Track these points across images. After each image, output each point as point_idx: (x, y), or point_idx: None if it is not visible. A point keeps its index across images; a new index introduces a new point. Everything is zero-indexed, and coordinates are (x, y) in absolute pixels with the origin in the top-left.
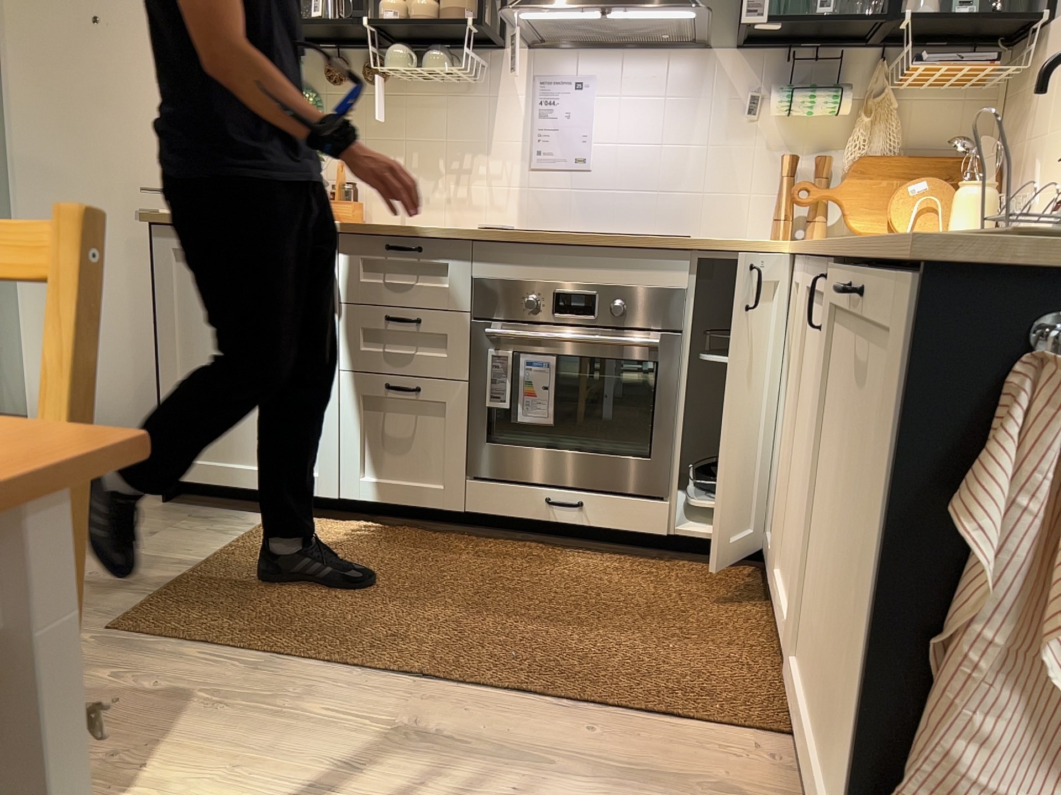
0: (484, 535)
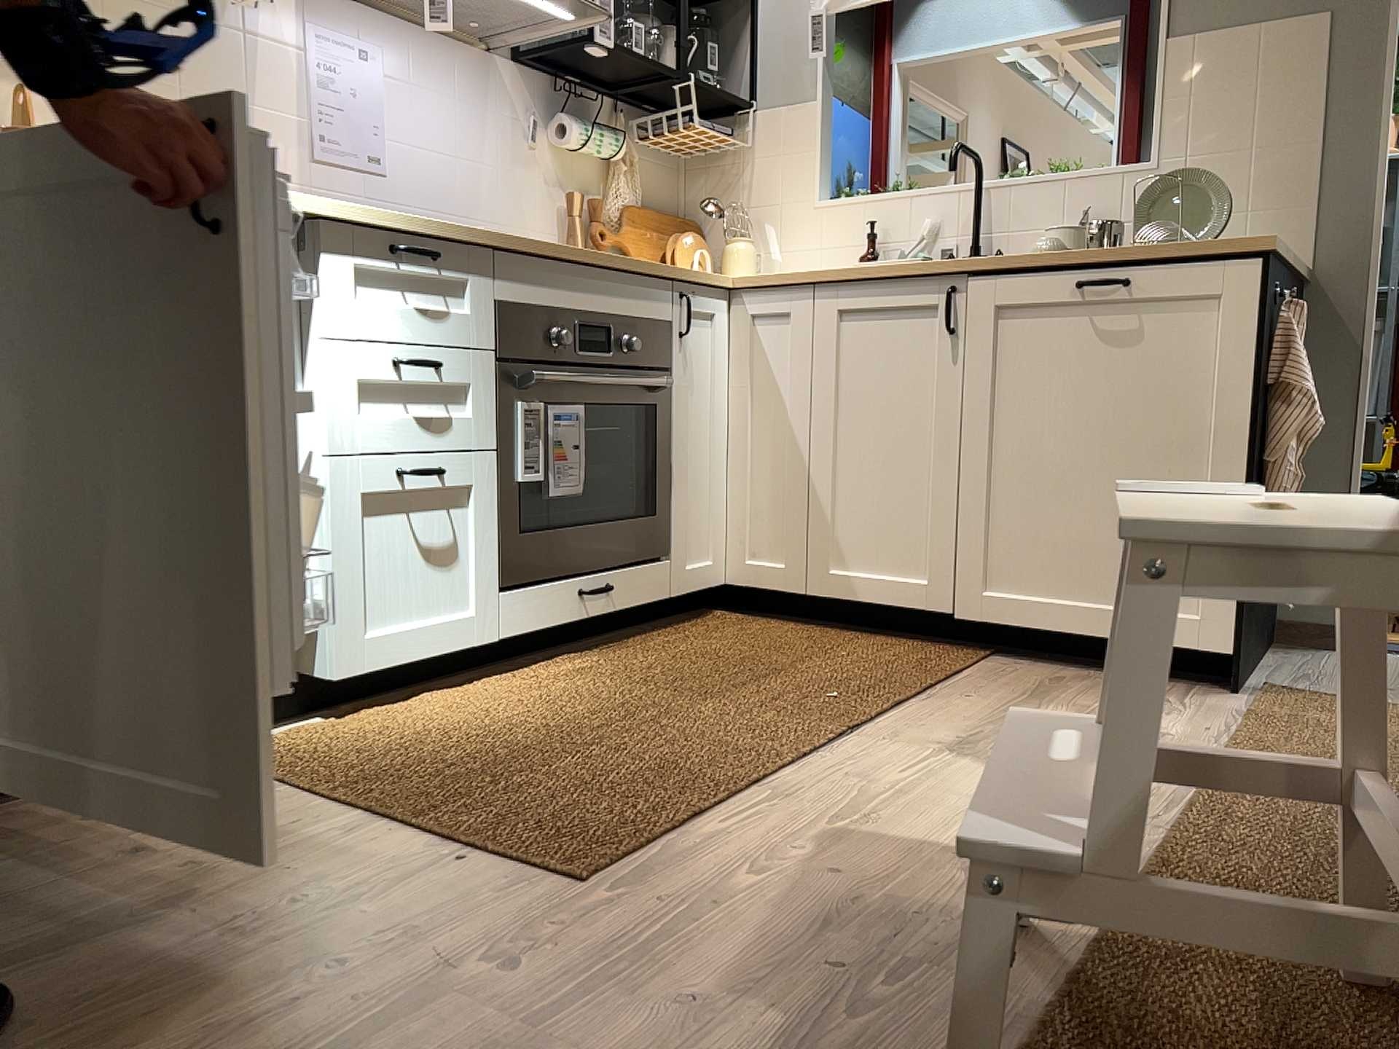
0: (494, 672)
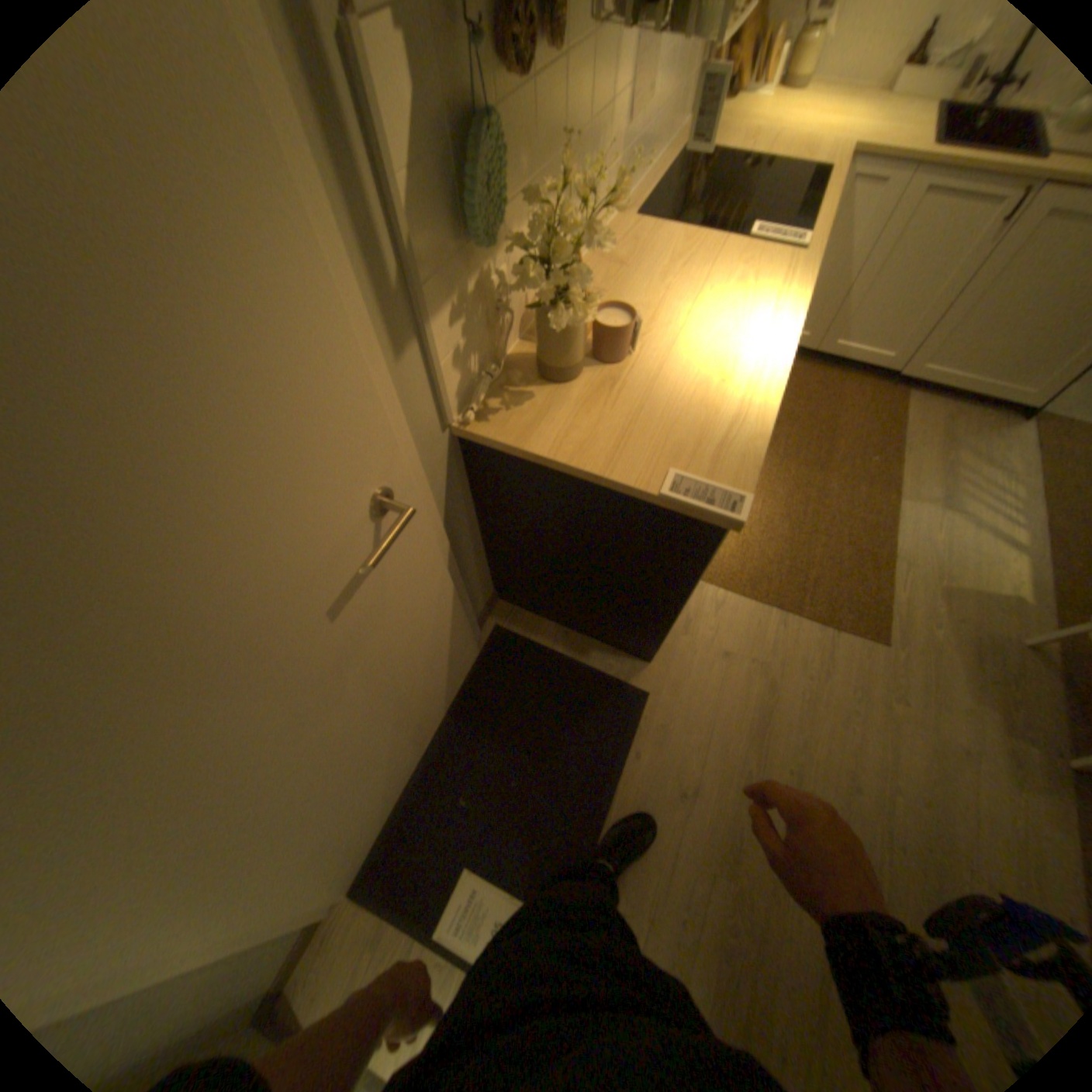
0: None
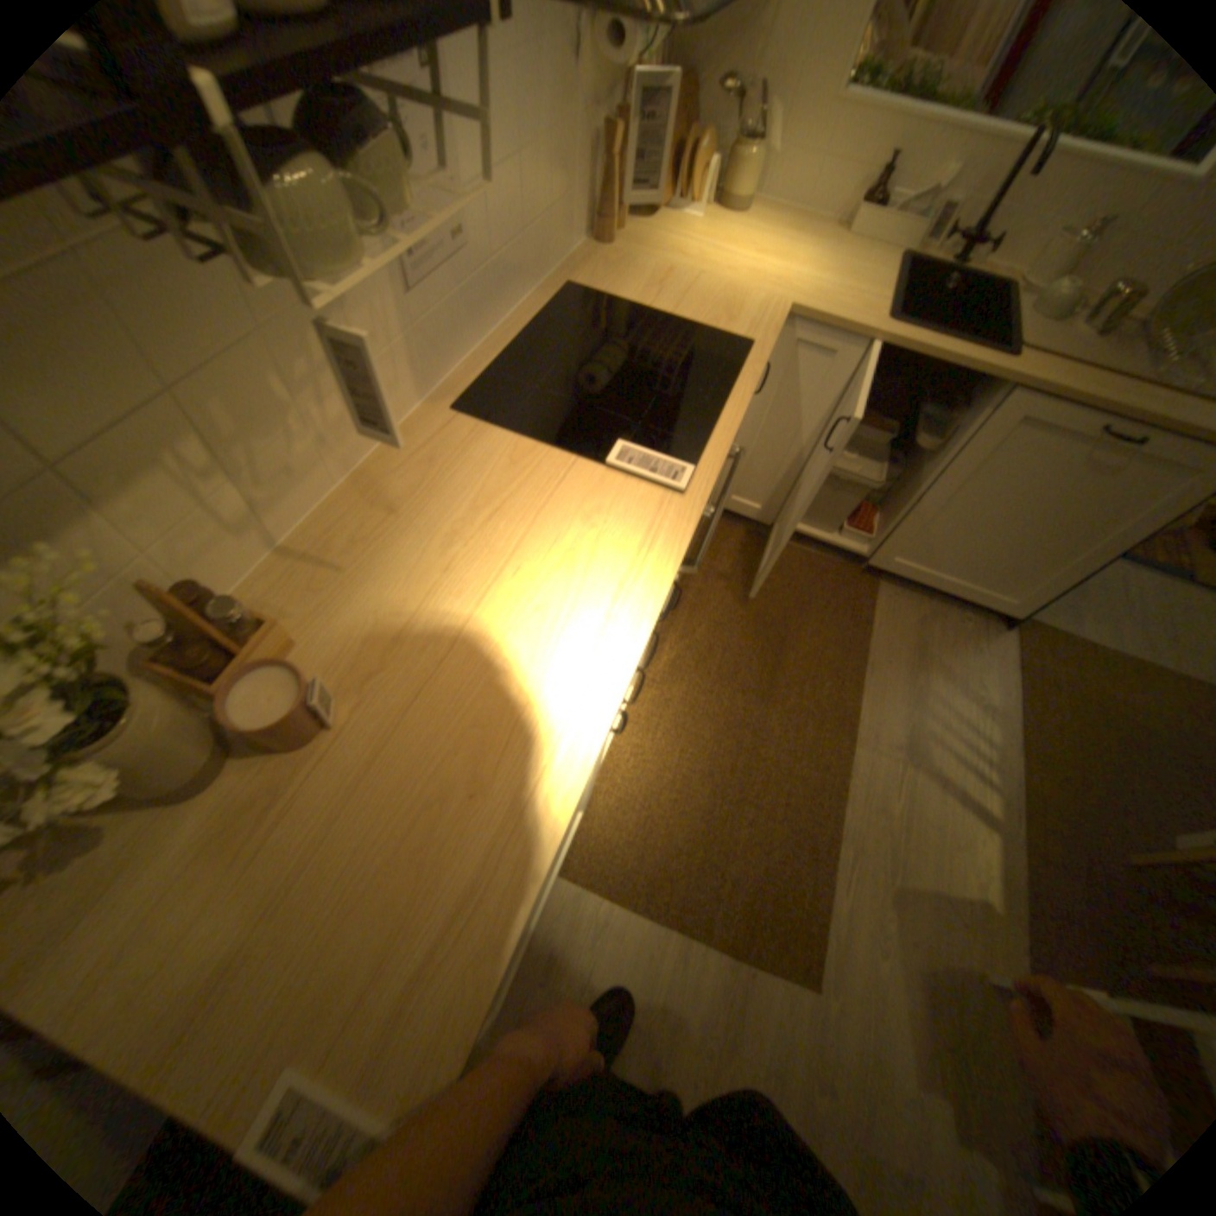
0: None
